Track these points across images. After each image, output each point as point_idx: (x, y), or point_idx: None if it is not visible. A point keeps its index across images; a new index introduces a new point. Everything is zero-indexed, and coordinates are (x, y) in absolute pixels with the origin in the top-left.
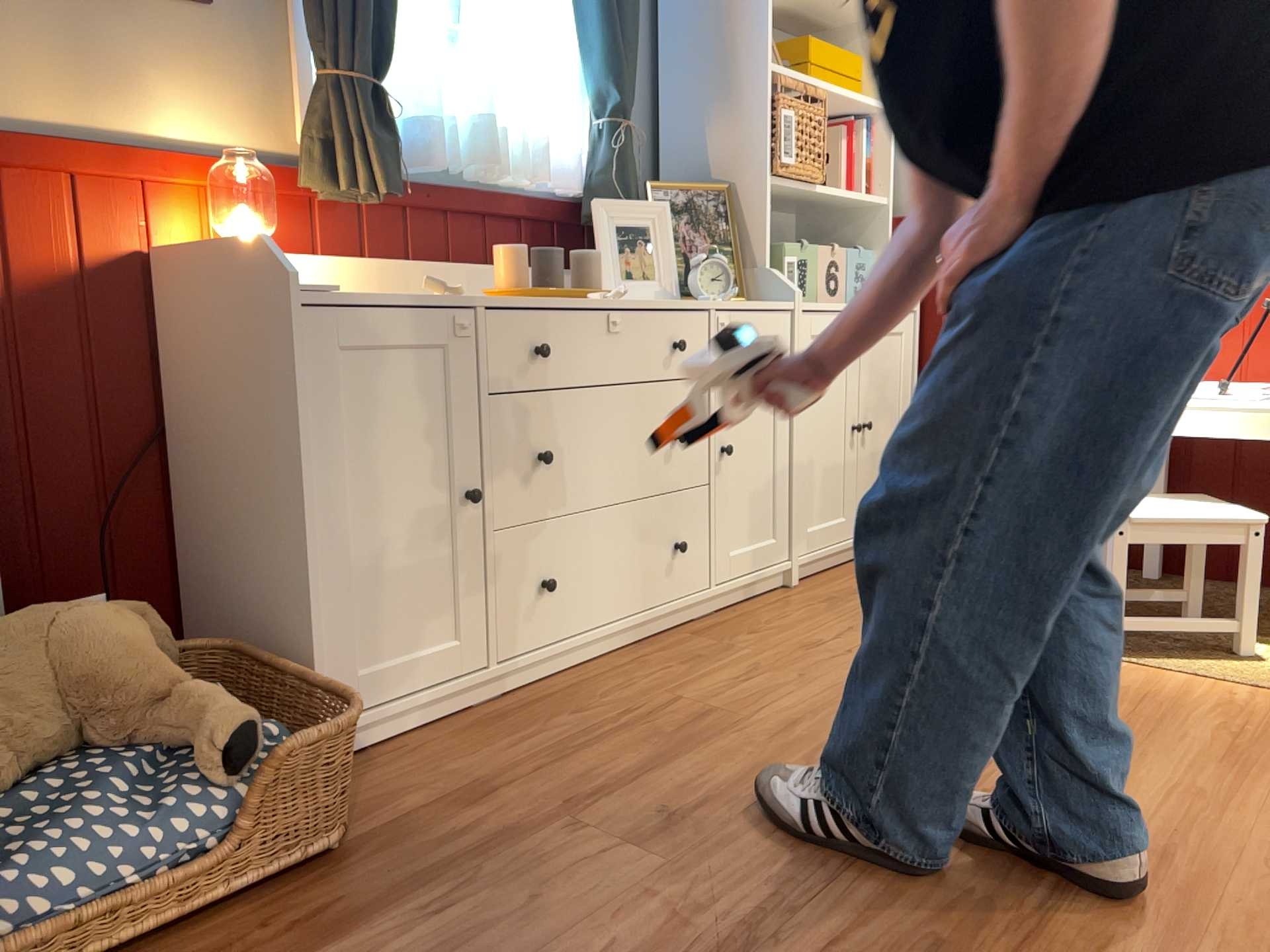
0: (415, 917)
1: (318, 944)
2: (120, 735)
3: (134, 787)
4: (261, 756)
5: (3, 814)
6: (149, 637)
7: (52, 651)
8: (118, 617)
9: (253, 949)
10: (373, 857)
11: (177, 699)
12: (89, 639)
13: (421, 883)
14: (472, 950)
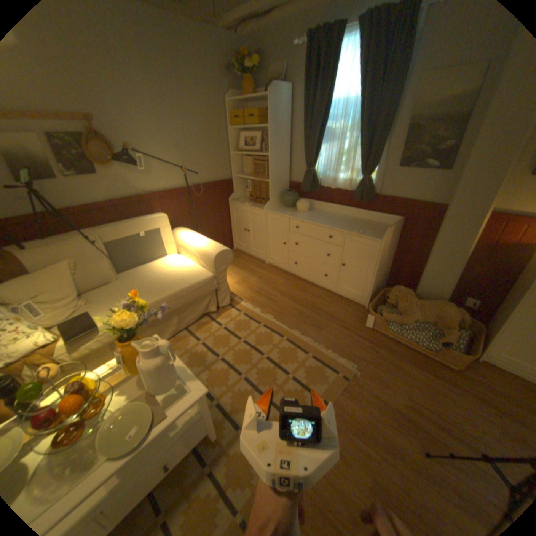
0: (449, 388)
1: (434, 375)
2: (442, 328)
3: (434, 336)
4: (455, 348)
5: (418, 325)
6: (460, 318)
7: (441, 311)
8: (456, 313)
9: (427, 367)
10: (460, 377)
11: (452, 330)
12: (447, 313)
13: (459, 387)
14: (447, 399)
